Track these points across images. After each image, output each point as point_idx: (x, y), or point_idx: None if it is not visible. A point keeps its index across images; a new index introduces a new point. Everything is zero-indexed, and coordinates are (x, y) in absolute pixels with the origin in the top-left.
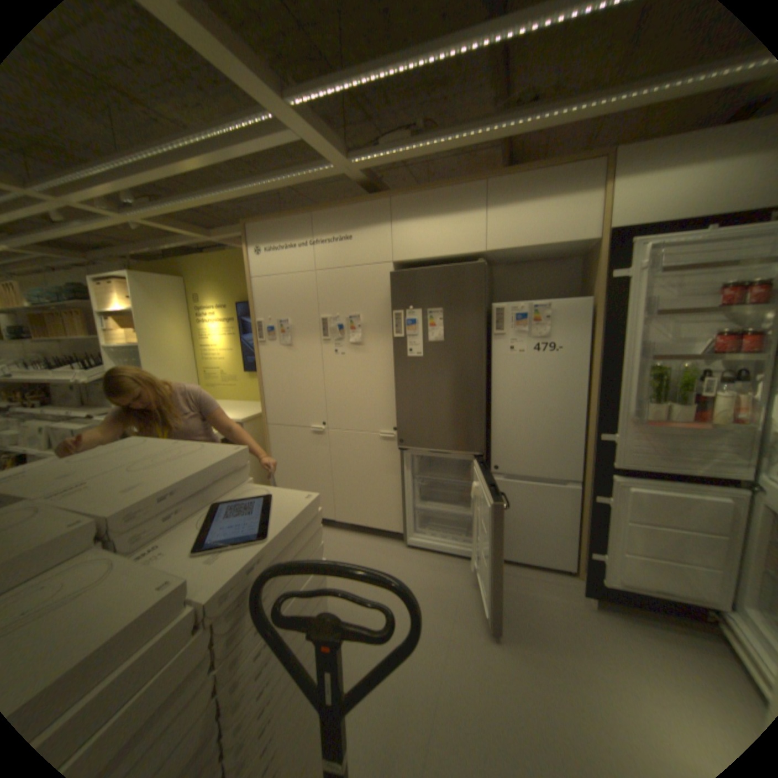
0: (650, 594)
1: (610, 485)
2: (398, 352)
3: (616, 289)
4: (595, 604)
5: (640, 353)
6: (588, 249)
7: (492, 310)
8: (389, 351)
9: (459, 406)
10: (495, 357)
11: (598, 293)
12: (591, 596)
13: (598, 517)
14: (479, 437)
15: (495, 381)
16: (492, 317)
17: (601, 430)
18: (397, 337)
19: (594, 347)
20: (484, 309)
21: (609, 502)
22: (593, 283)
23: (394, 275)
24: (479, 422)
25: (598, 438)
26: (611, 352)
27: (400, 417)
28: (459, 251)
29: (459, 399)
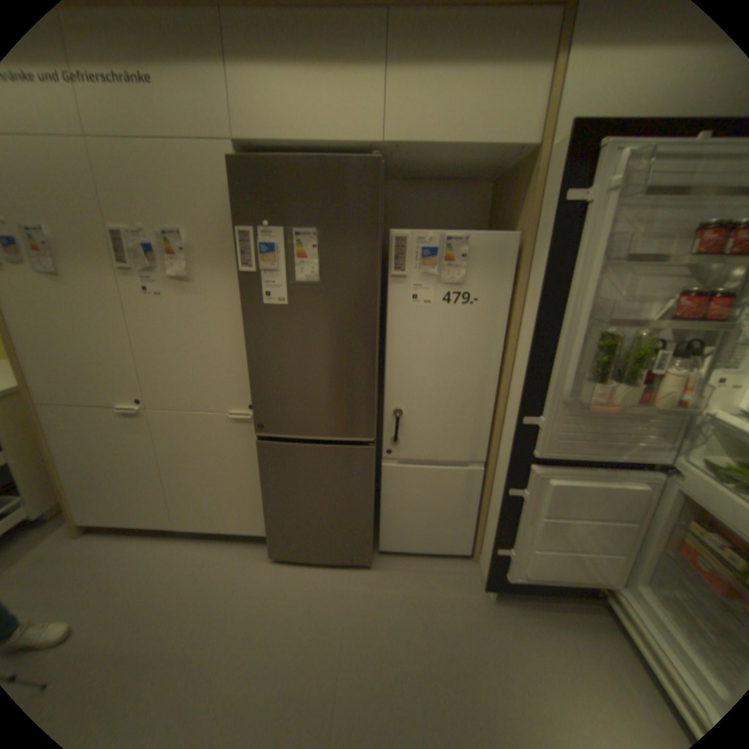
0: (552, 584)
1: (526, 475)
2: (247, 295)
3: (568, 219)
4: (494, 596)
5: (588, 314)
6: (510, 166)
7: (389, 239)
8: (234, 292)
9: (343, 378)
10: (392, 309)
11: (526, 226)
12: (492, 590)
13: (508, 511)
14: (369, 418)
15: (390, 341)
16: (389, 249)
17: (516, 406)
18: (245, 270)
19: (514, 301)
20: (379, 235)
21: (522, 494)
22: (515, 213)
23: (234, 160)
24: (369, 399)
25: (519, 421)
26: (549, 310)
27: (257, 394)
28: (341, 134)
29: (343, 367)
